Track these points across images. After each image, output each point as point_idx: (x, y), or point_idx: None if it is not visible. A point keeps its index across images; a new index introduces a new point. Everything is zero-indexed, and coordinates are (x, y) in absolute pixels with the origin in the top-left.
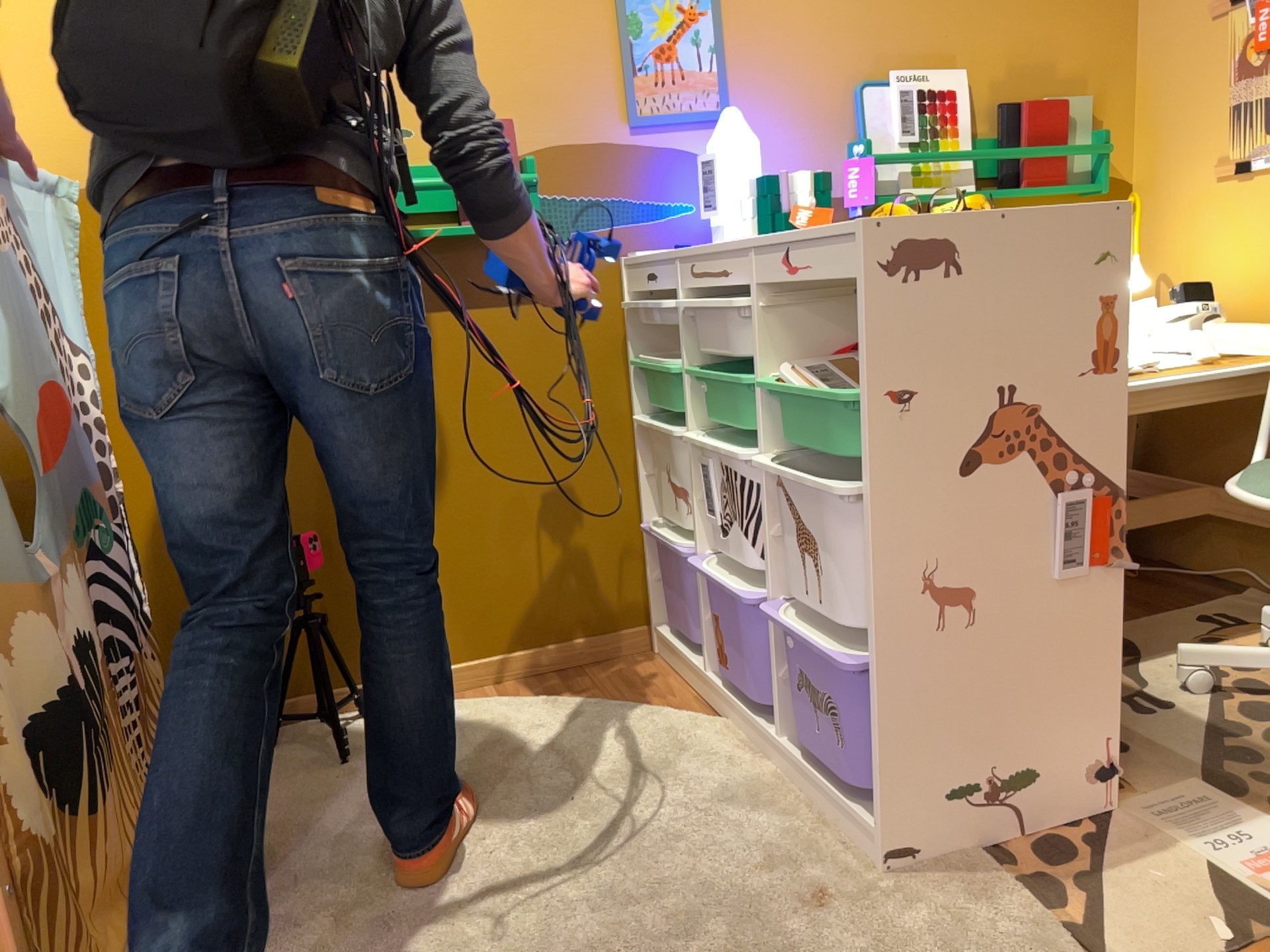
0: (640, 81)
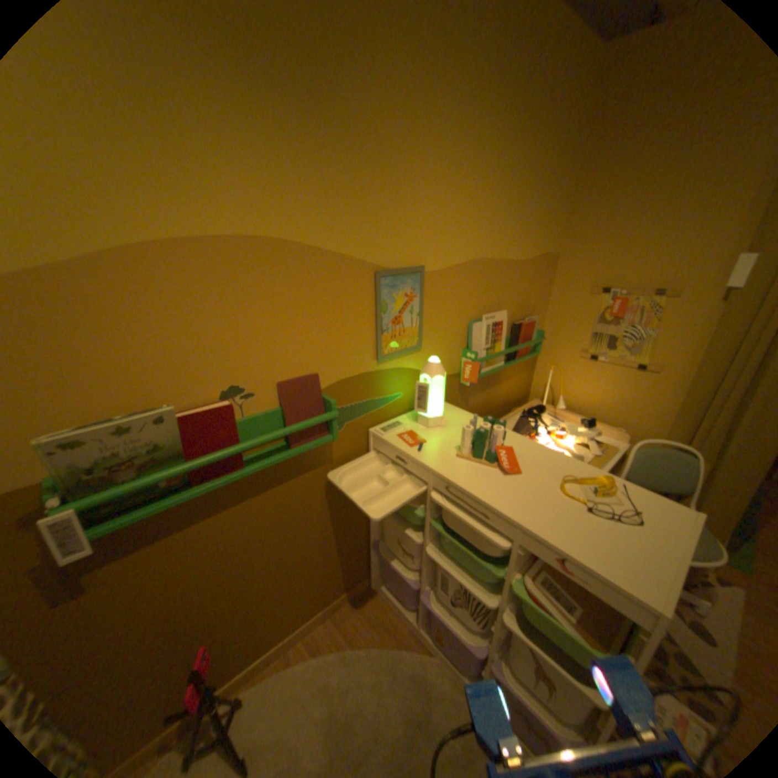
0: (385, 336)
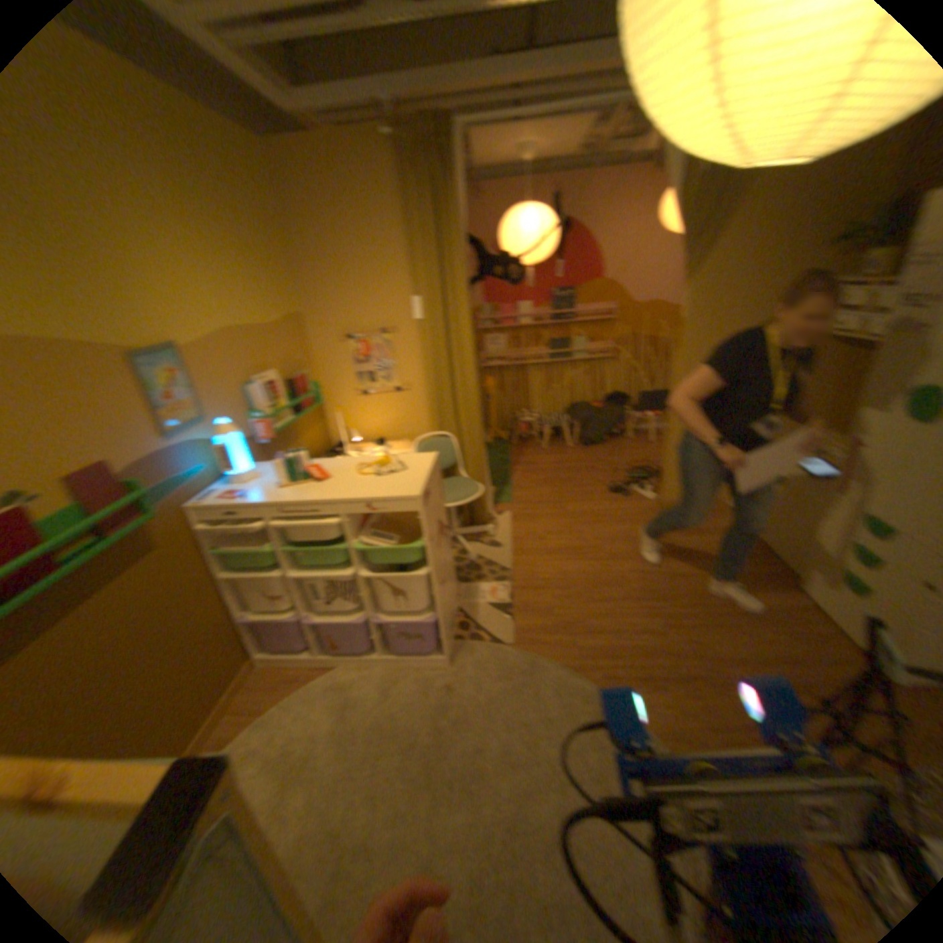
0: (157, 413)
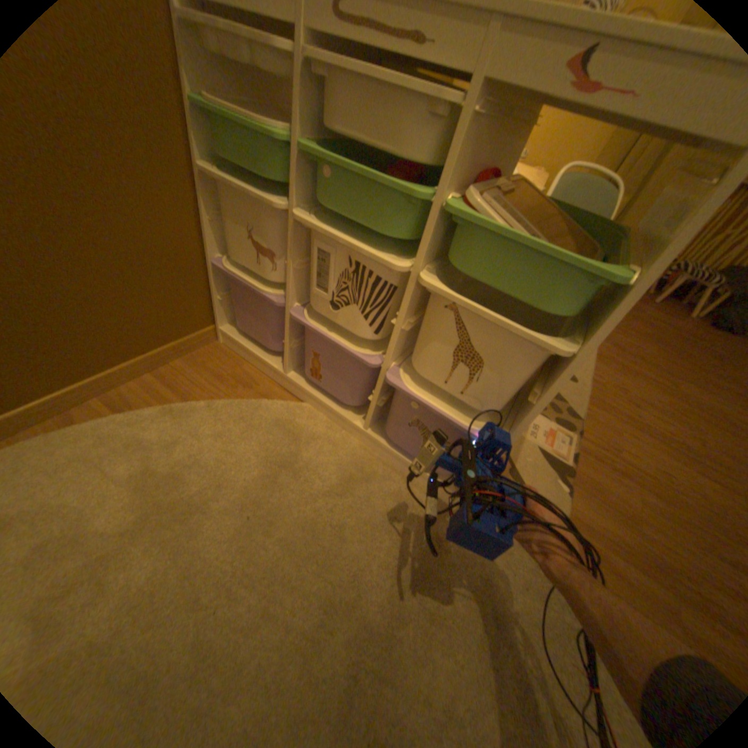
0: None
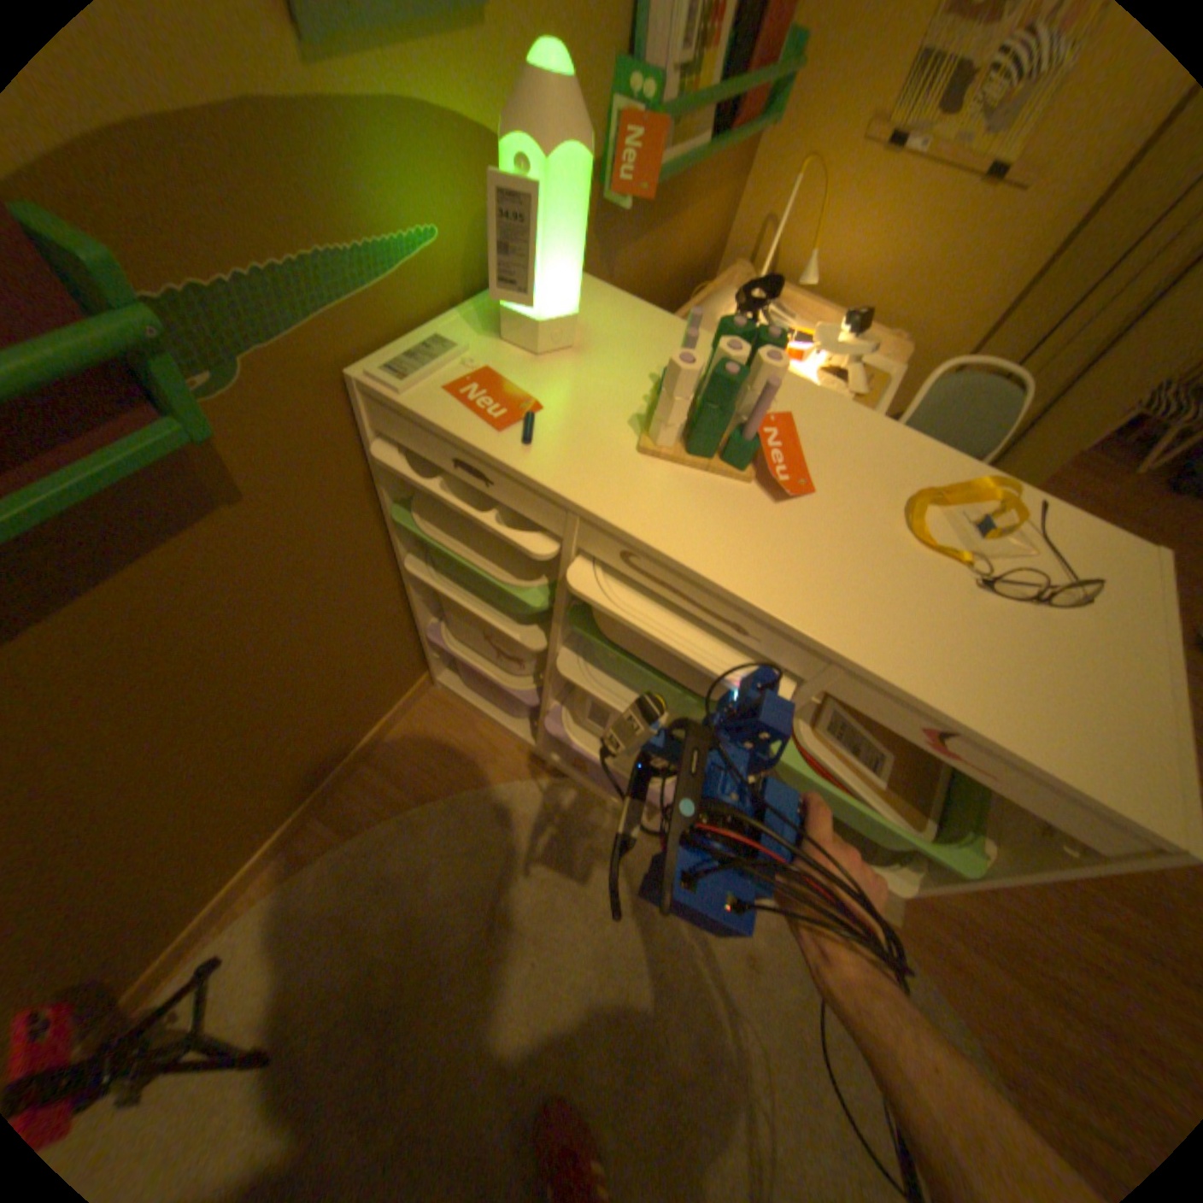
0: None
